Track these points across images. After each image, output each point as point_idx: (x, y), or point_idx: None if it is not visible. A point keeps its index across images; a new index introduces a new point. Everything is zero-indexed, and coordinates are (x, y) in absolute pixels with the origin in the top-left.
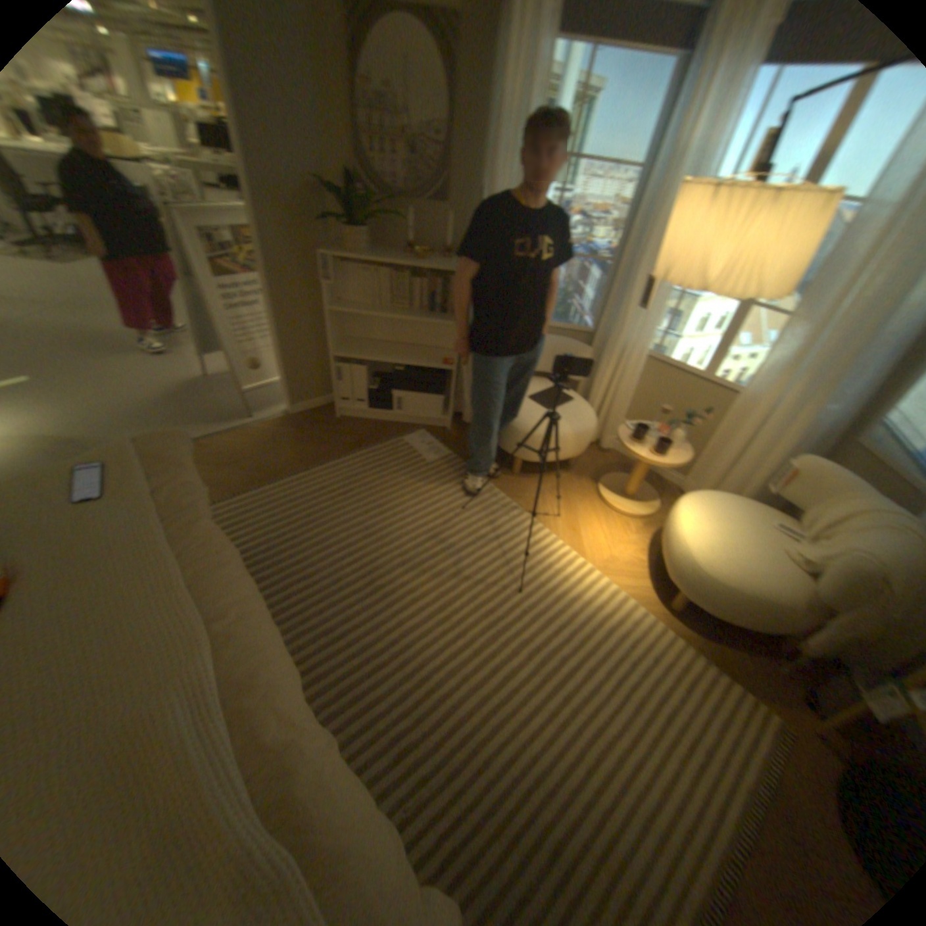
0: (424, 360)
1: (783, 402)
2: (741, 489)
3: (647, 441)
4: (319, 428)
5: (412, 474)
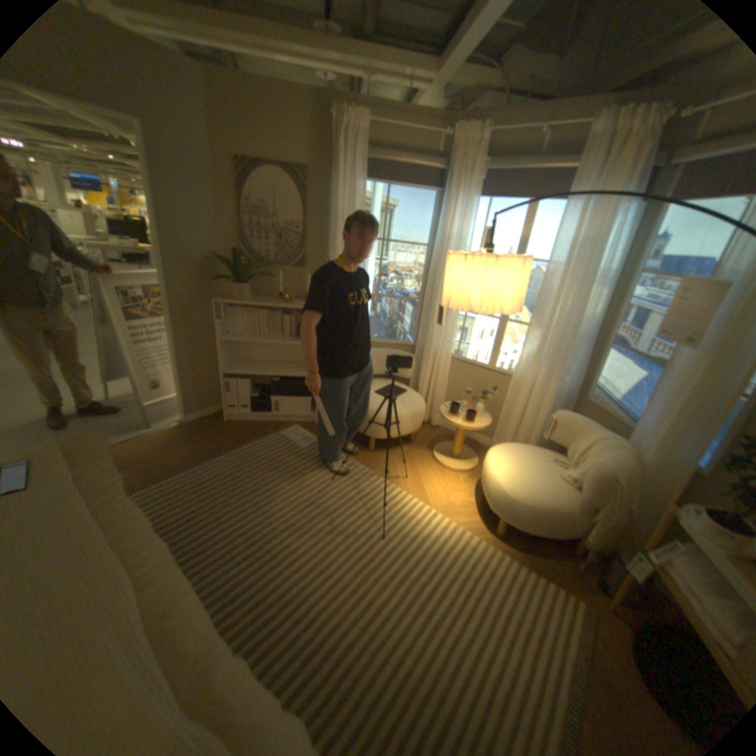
0: (296, 372)
1: (538, 378)
2: (528, 441)
3: (460, 414)
4: (211, 431)
5: (290, 459)
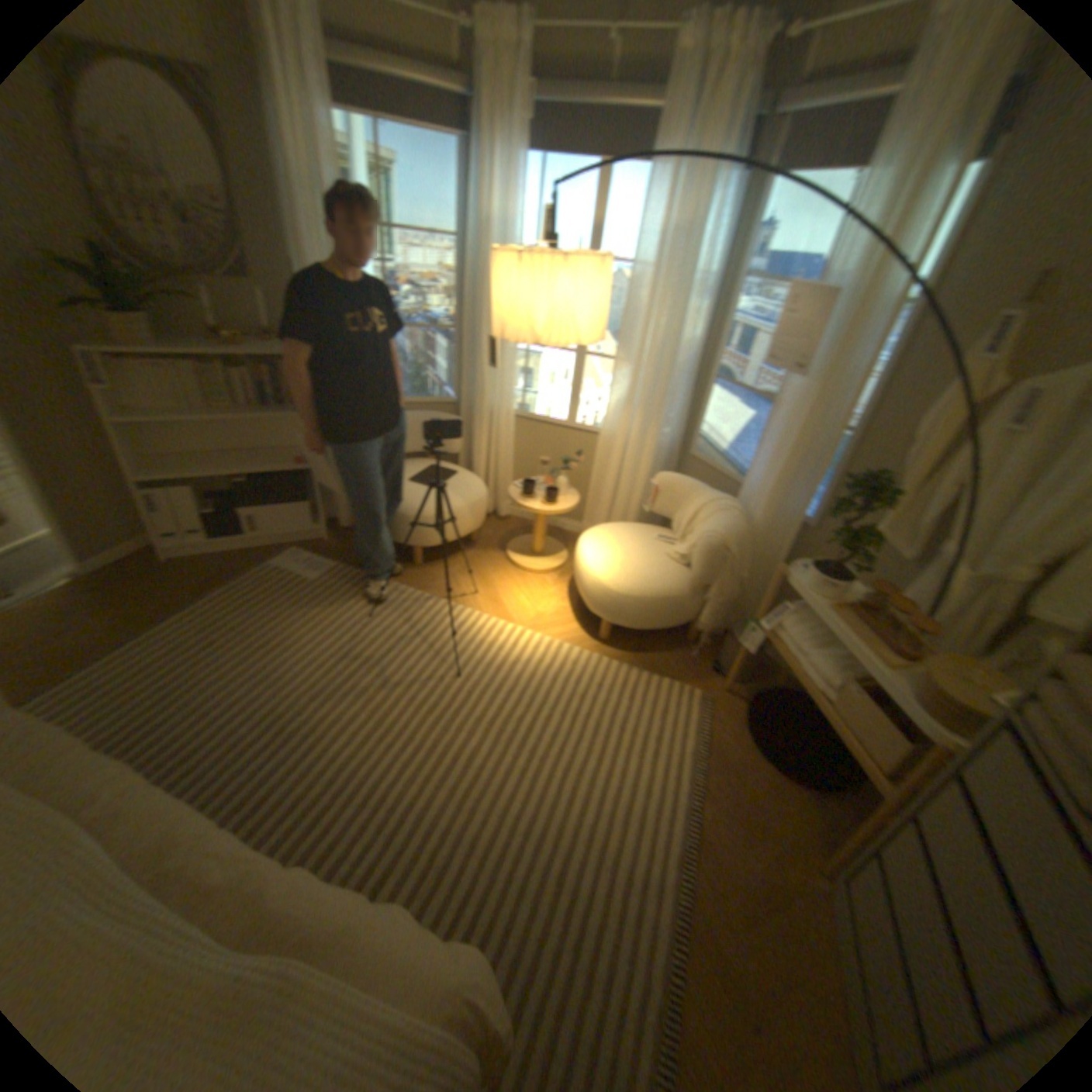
0: (270, 464)
1: (631, 434)
2: (624, 518)
3: (536, 496)
4: (136, 583)
5: (293, 600)
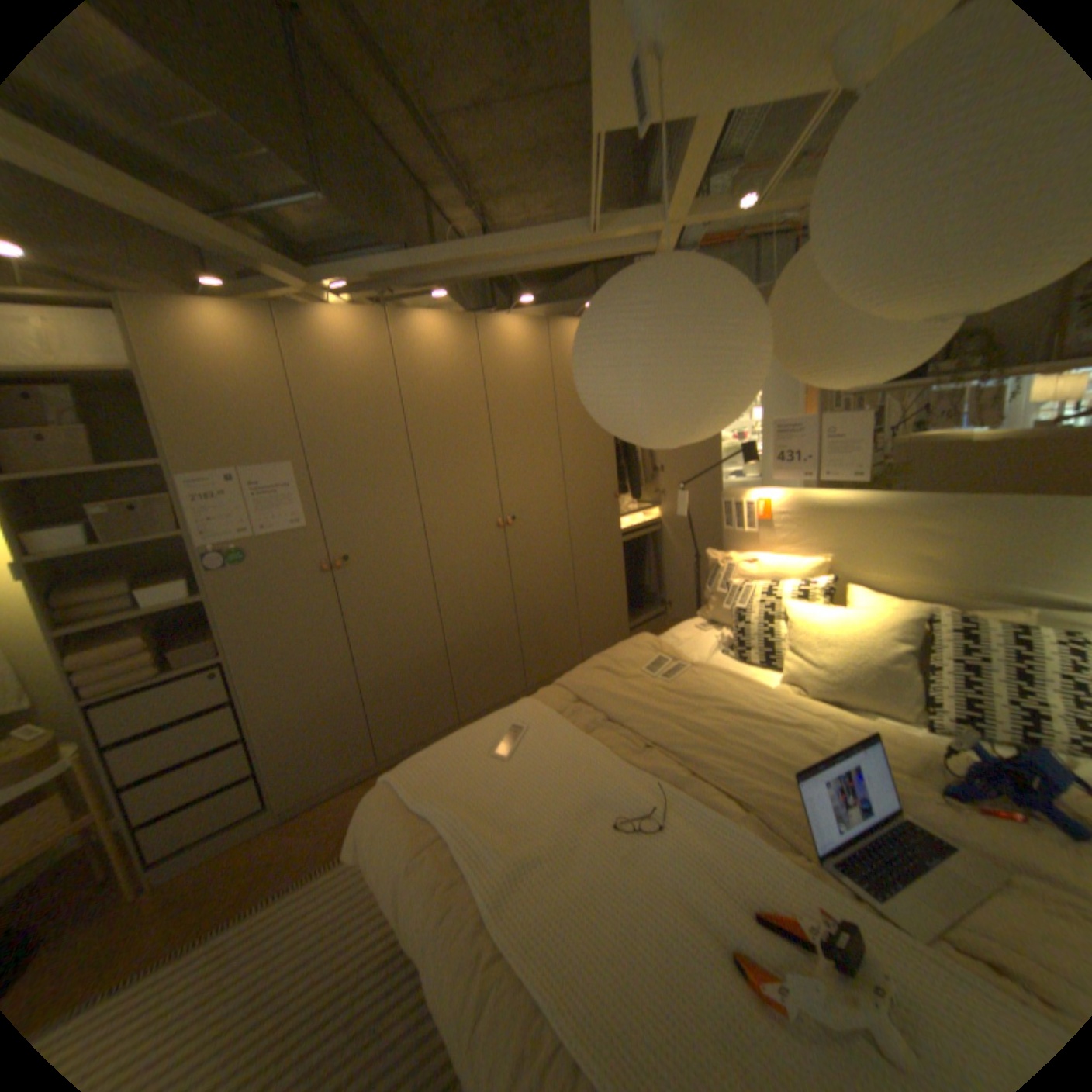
0: None
1: None
2: None
3: None
4: None
5: None
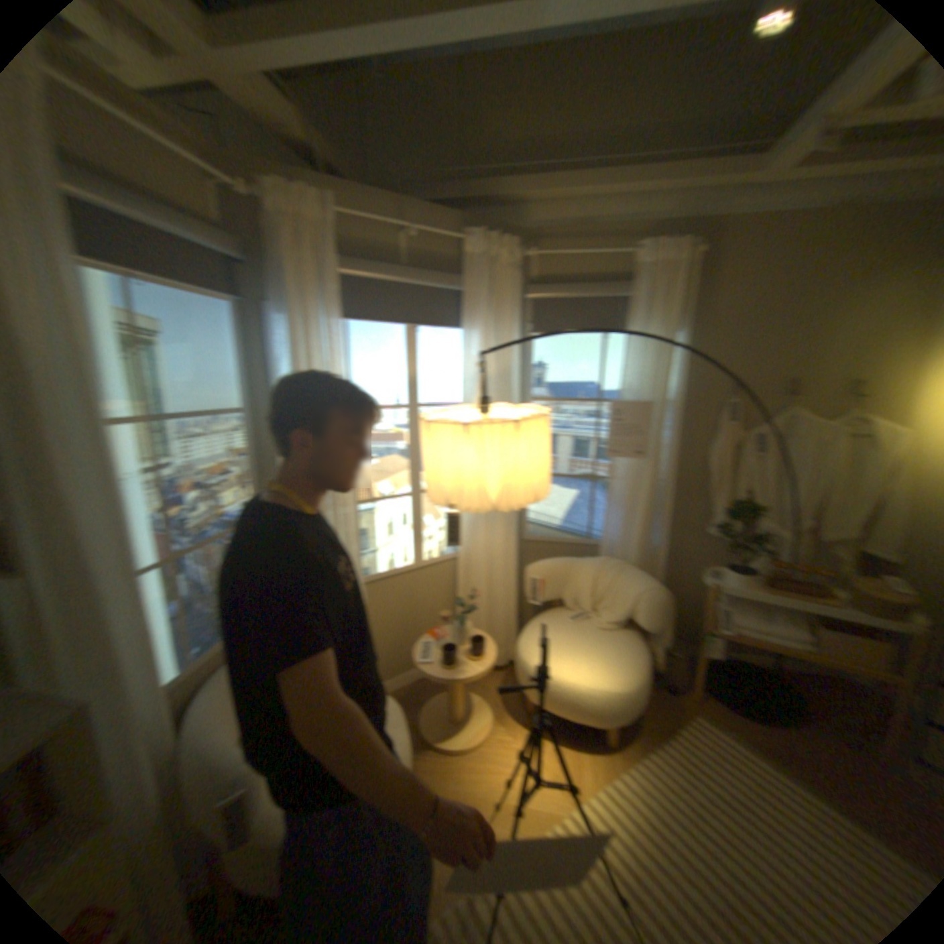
0: None
1: (493, 546)
2: (511, 622)
3: (457, 656)
4: None
5: None
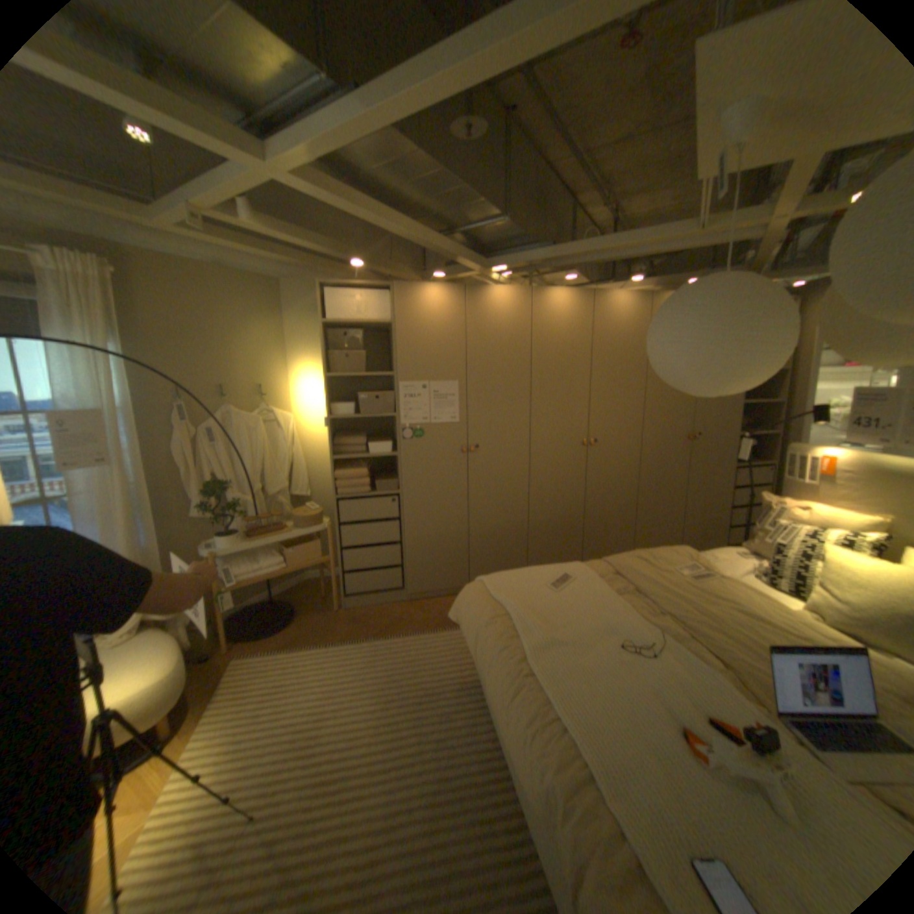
0: None
1: None
2: None
3: None
4: None
5: None
